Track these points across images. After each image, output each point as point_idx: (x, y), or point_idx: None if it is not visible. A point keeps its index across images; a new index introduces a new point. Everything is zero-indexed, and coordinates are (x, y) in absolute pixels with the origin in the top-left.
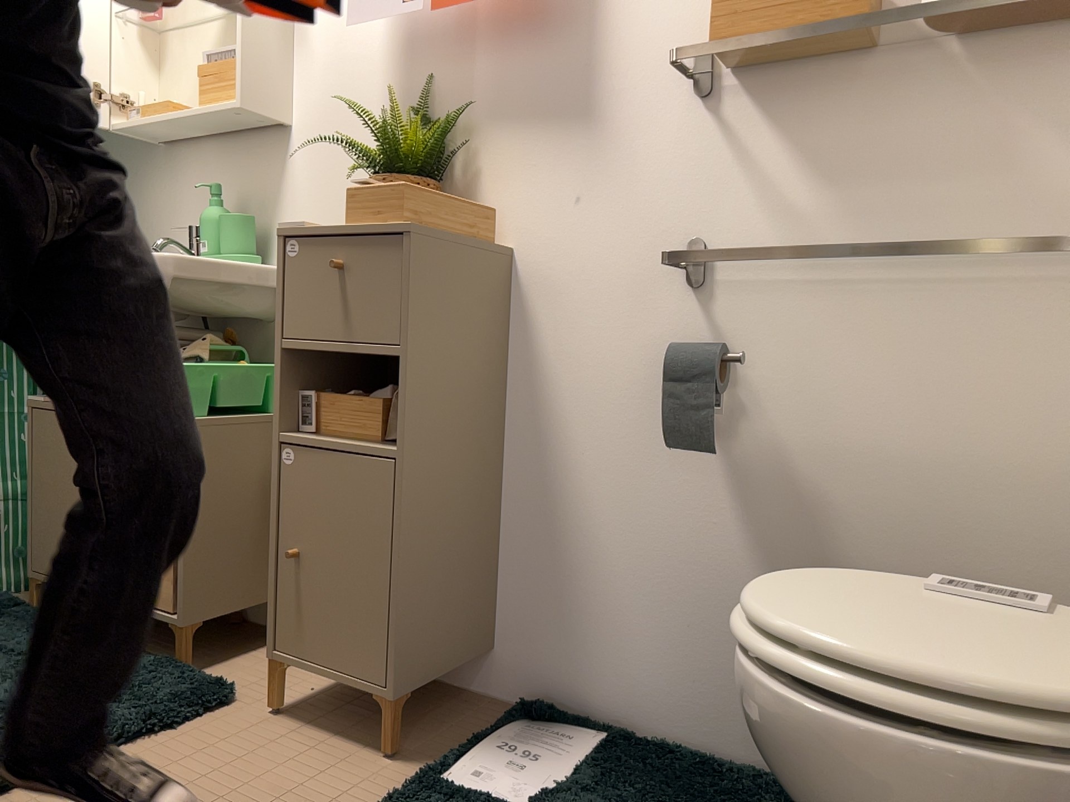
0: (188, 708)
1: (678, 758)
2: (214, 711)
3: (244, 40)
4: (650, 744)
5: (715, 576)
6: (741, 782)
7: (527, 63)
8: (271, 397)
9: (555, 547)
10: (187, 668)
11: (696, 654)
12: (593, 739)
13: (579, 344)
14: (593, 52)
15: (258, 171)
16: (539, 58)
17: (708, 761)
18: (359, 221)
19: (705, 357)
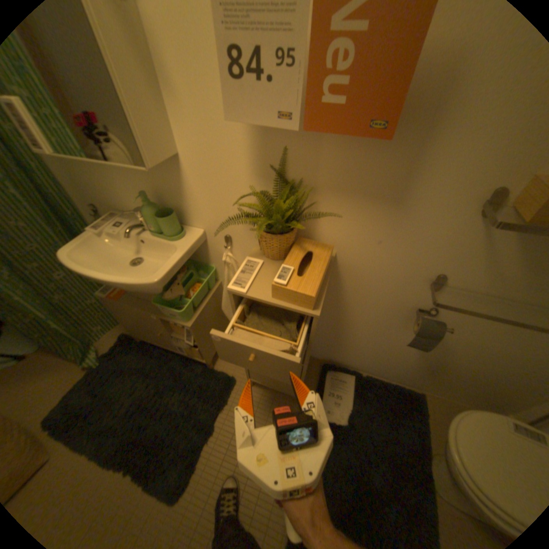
0: (228, 397)
1: (379, 388)
2: (234, 391)
3: (133, 113)
4: (368, 381)
5: (402, 354)
6: (399, 396)
7: (364, 158)
8: (210, 284)
9: (340, 336)
10: (215, 373)
11: (387, 364)
12: (352, 381)
13: (365, 292)
14: (419, 164)
15: (161, 175)
16: (374, 157)
17: (387, 387)
18: (283, 300)
19: (439, 333)
